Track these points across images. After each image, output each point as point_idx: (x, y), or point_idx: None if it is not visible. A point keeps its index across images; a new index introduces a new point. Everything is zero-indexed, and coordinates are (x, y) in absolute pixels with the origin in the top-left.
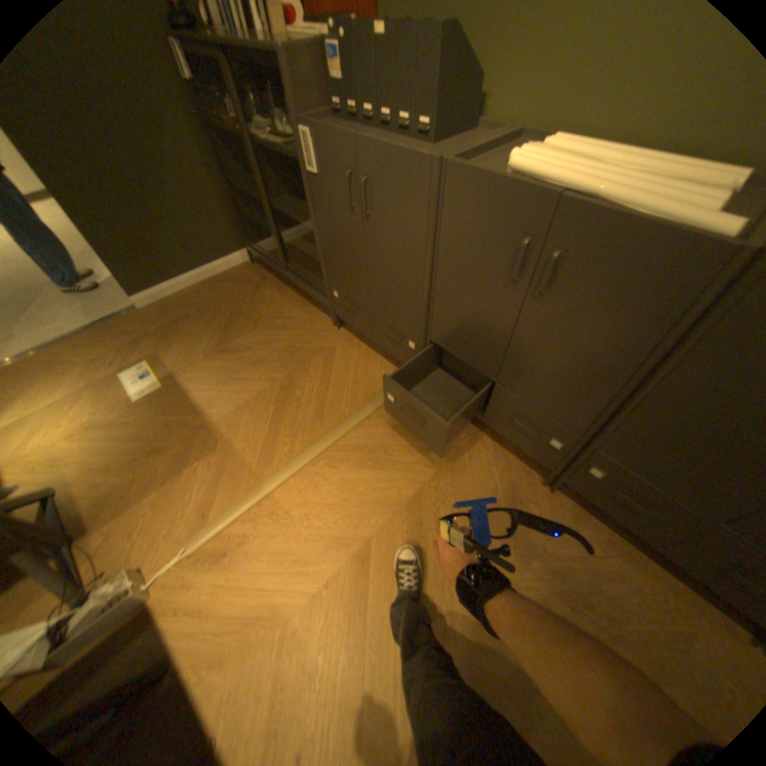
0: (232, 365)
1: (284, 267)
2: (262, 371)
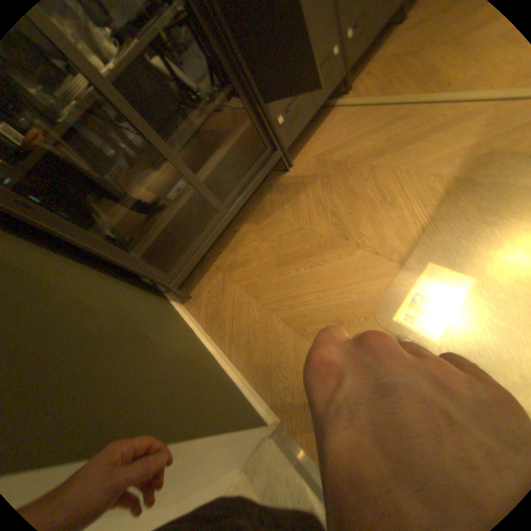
0: (365, 212)
1: (226, 210)
2: (364, 183)
